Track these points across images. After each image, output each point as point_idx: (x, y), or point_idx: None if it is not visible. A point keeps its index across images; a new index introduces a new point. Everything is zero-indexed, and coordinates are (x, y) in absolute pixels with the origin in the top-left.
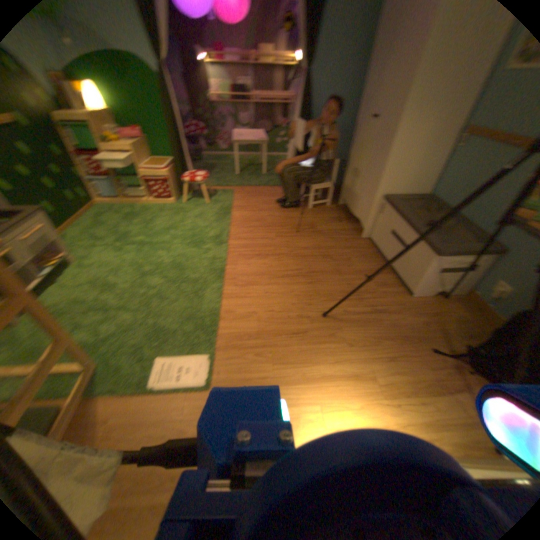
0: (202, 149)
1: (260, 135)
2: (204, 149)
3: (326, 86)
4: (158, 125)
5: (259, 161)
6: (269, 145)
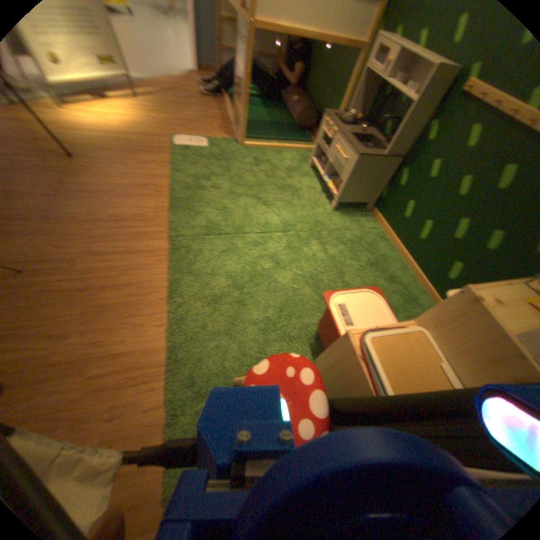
0: None
1: None
2: None
3: None
4: None
5: None
6: None
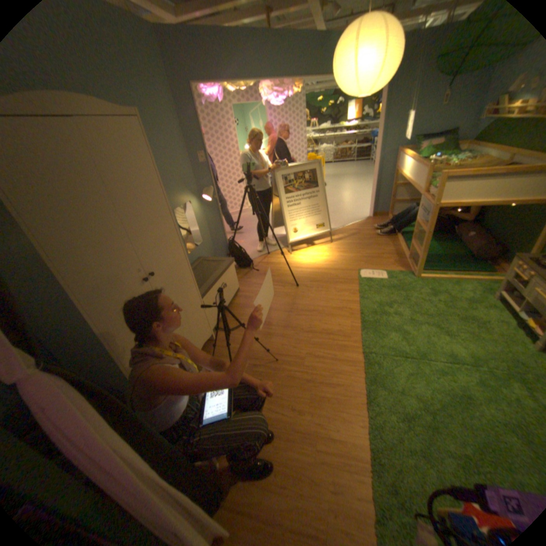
0: None
1: None
2: None
3: None
4: None
5: None
6: None
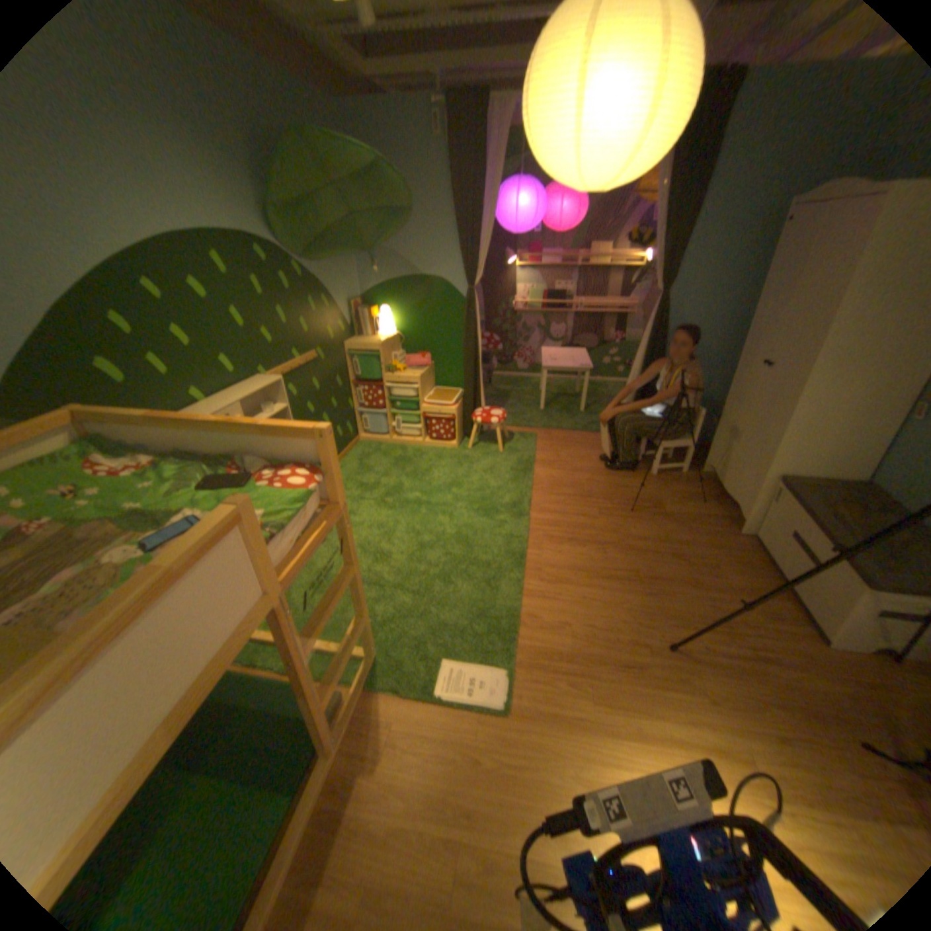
0: (495, 369)
1: (585, 359)
2: (498, 370)
3: (695, 309)
4: (456, 353)
5: (579, 391)
6: (595, 366)
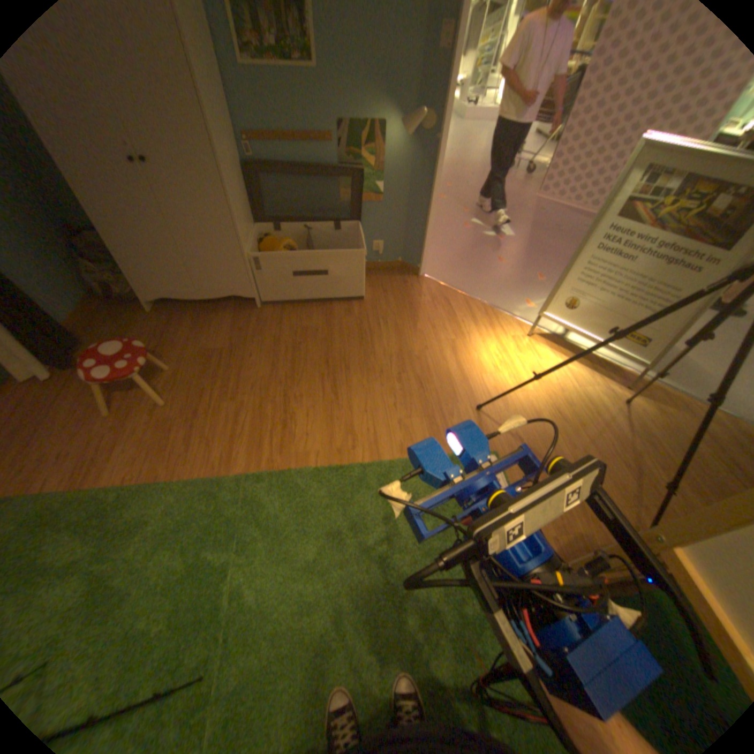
0: None
1: None
2: None
3: None
4: None
5: None
6: None
